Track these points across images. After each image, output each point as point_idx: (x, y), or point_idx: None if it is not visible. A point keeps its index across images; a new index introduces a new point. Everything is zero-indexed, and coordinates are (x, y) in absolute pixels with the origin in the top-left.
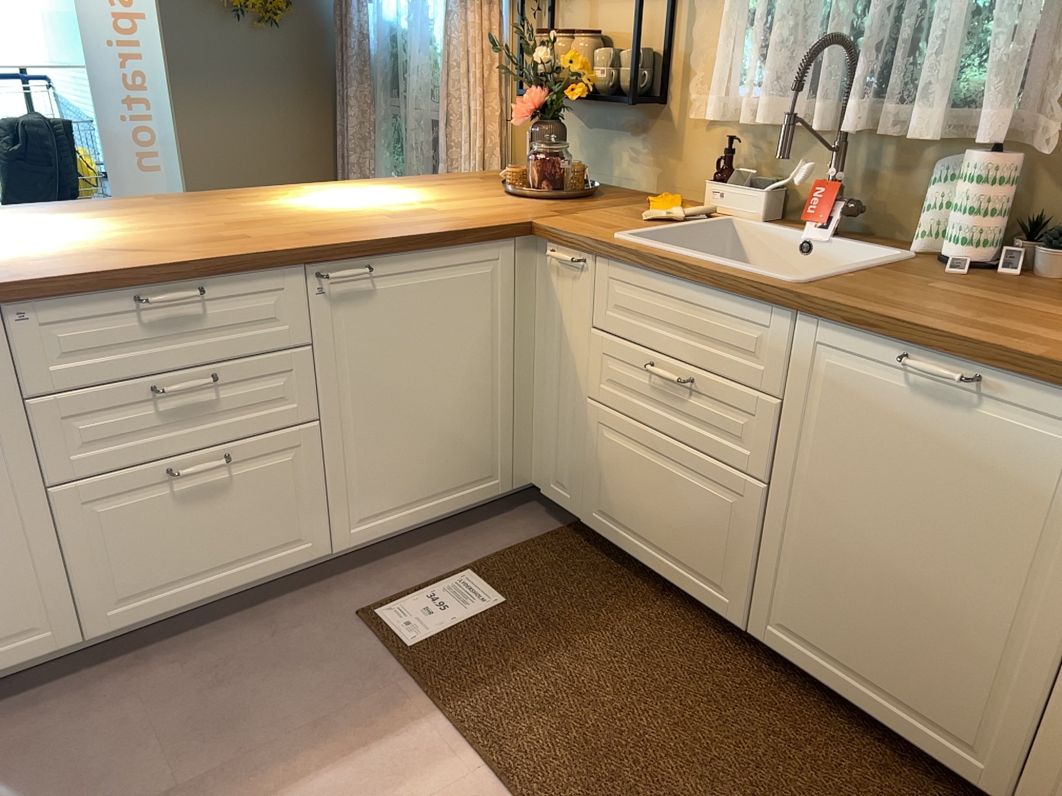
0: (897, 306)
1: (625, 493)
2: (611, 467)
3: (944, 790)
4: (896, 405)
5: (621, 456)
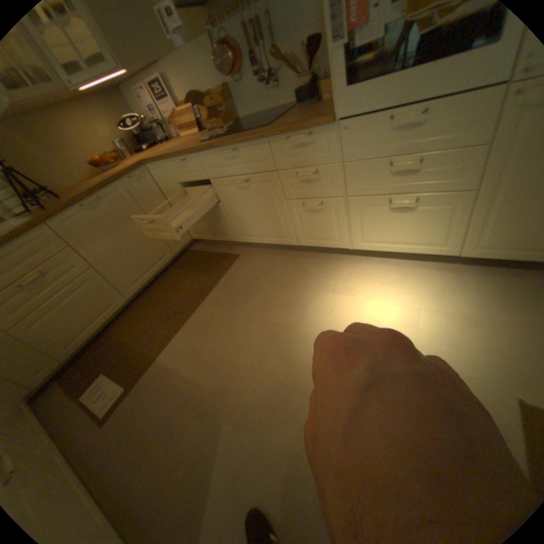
0: (58, 202)
1: (63, 329)
2: (48, 332)
3: (169, 268)
4: (89, 216)
5: (46, 324)
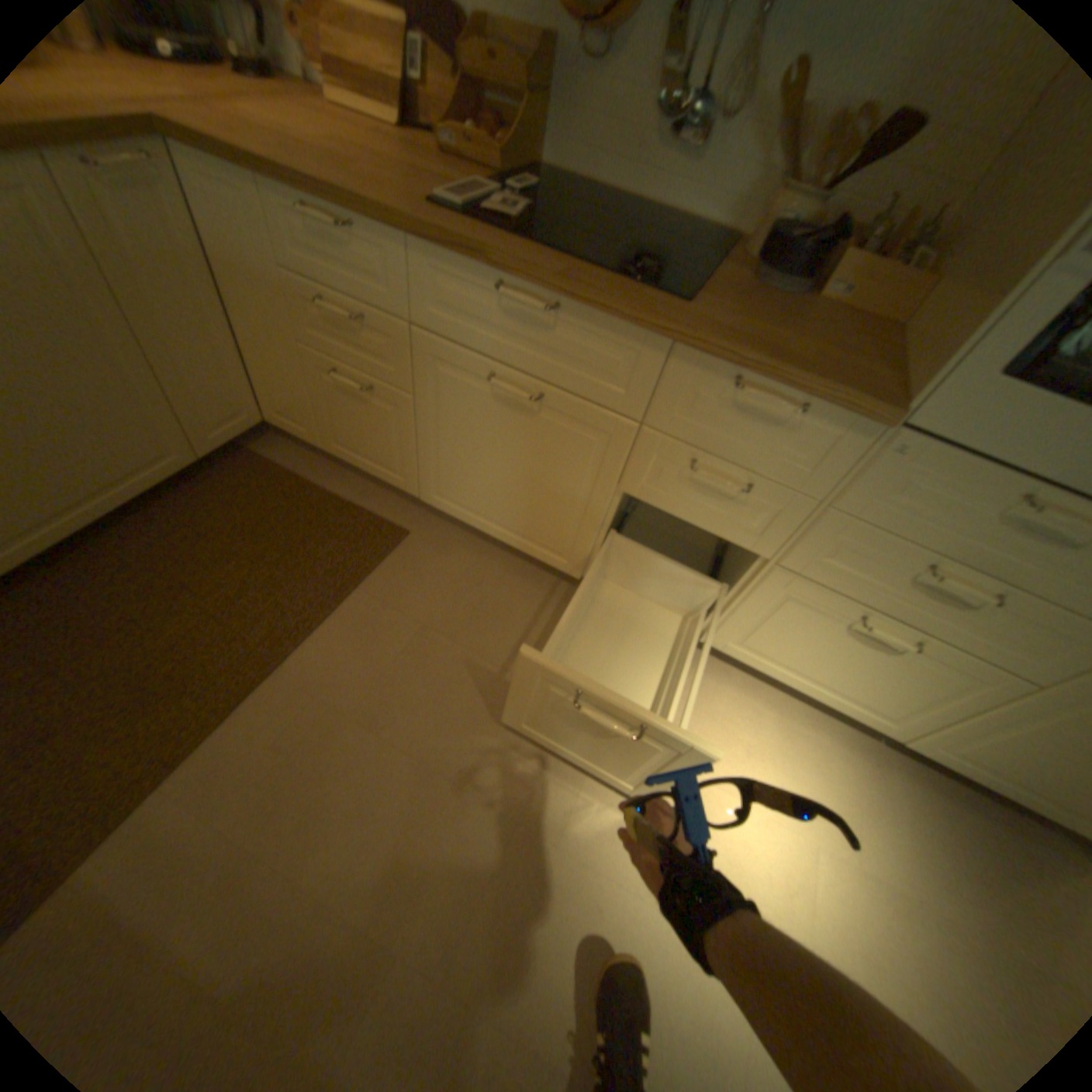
0: None
1: None
2: None
3: (169, 494)
4: None
5: None
